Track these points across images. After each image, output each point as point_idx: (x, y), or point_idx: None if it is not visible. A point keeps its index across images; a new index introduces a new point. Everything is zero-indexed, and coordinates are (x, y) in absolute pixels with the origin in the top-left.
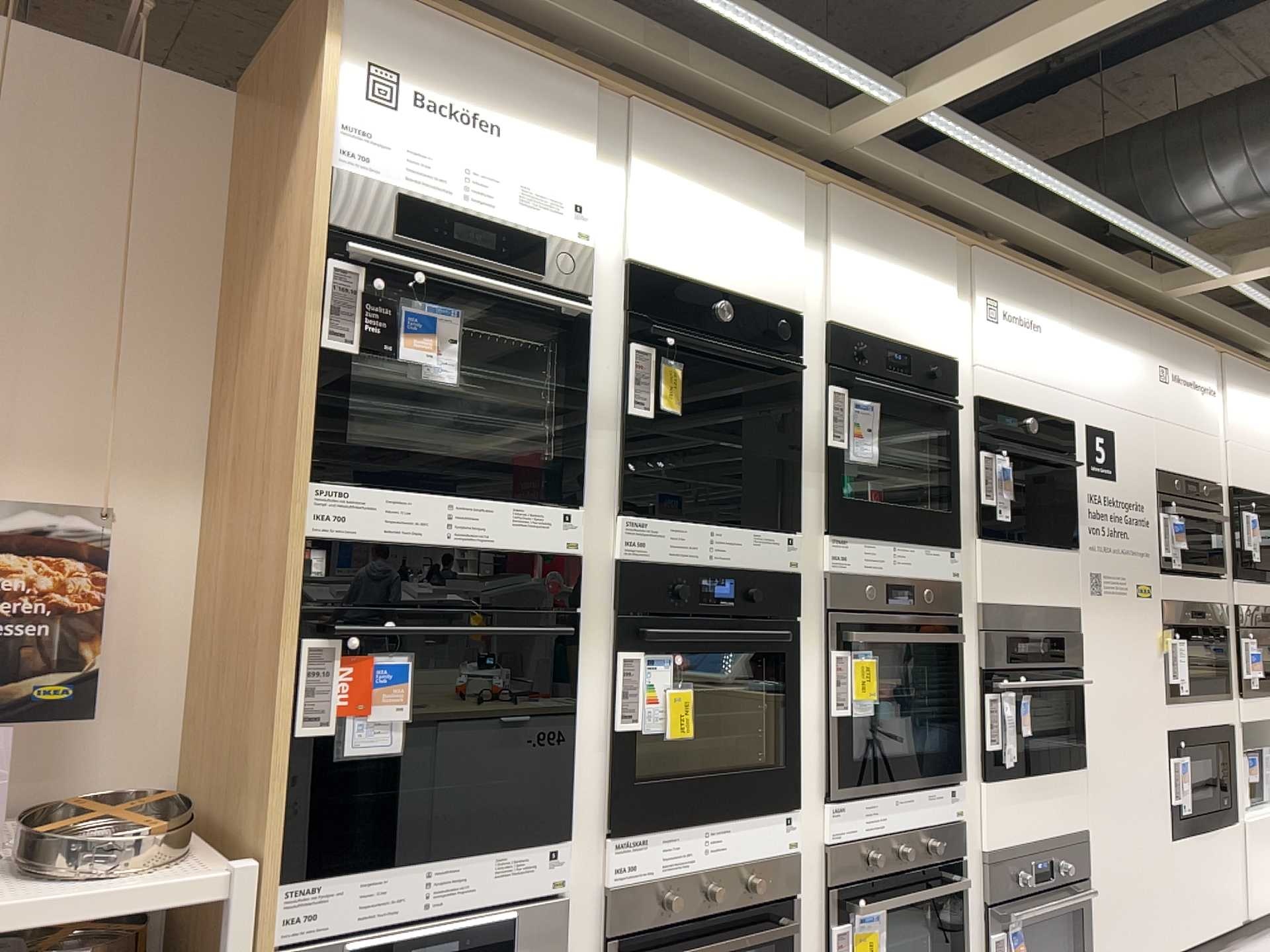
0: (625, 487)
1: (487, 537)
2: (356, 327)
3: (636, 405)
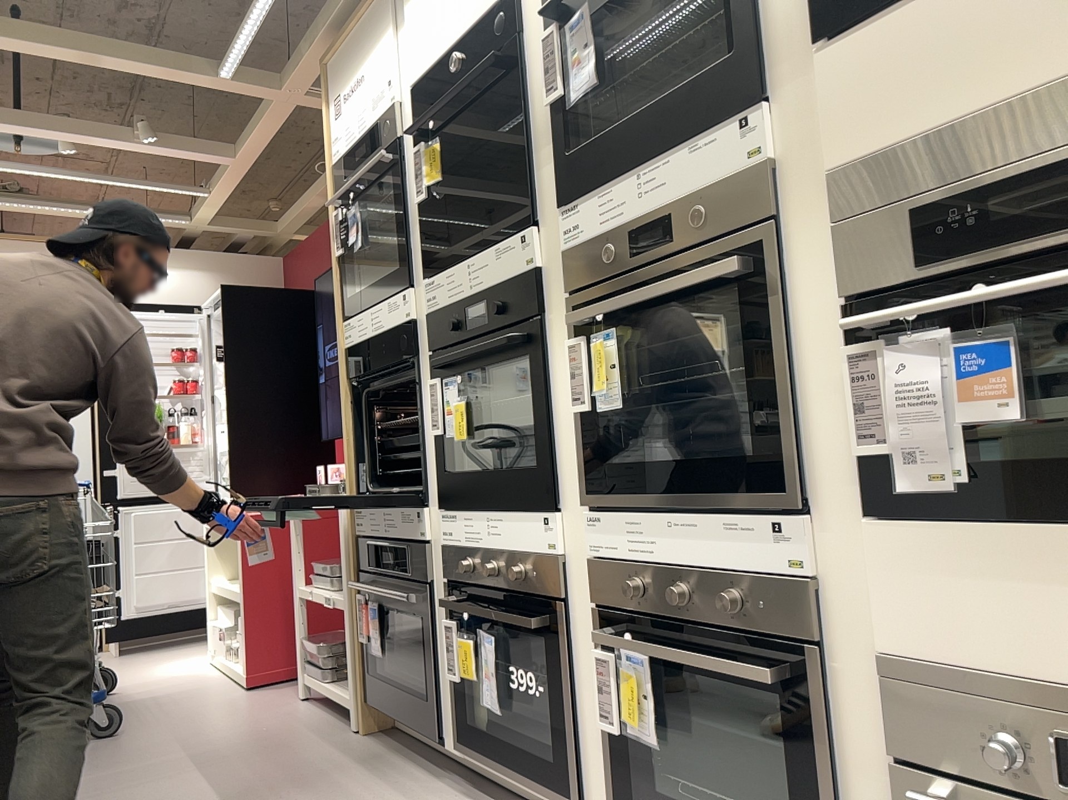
0: (427, 259)
1: (378, 328)
2: (335, 240)
3: (415, 193)
